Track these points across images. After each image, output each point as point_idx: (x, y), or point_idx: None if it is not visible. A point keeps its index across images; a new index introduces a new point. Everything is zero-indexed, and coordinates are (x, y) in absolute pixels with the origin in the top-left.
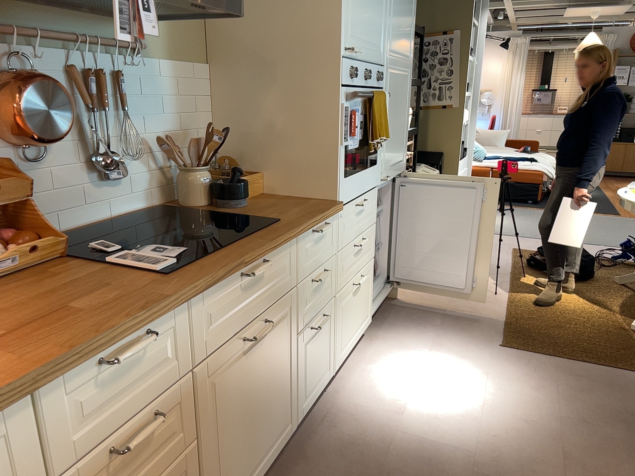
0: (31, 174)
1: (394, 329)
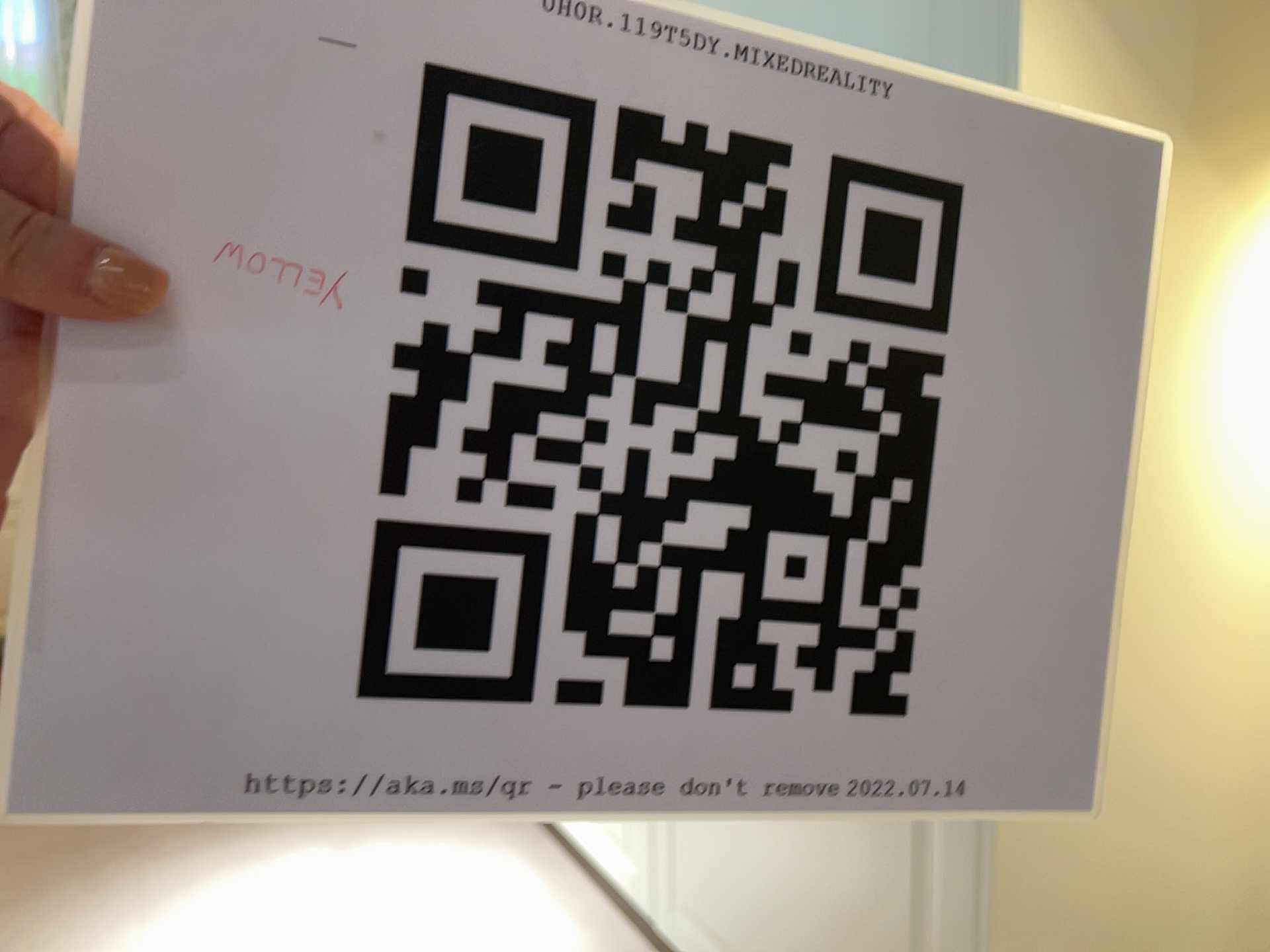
0: None
1: None
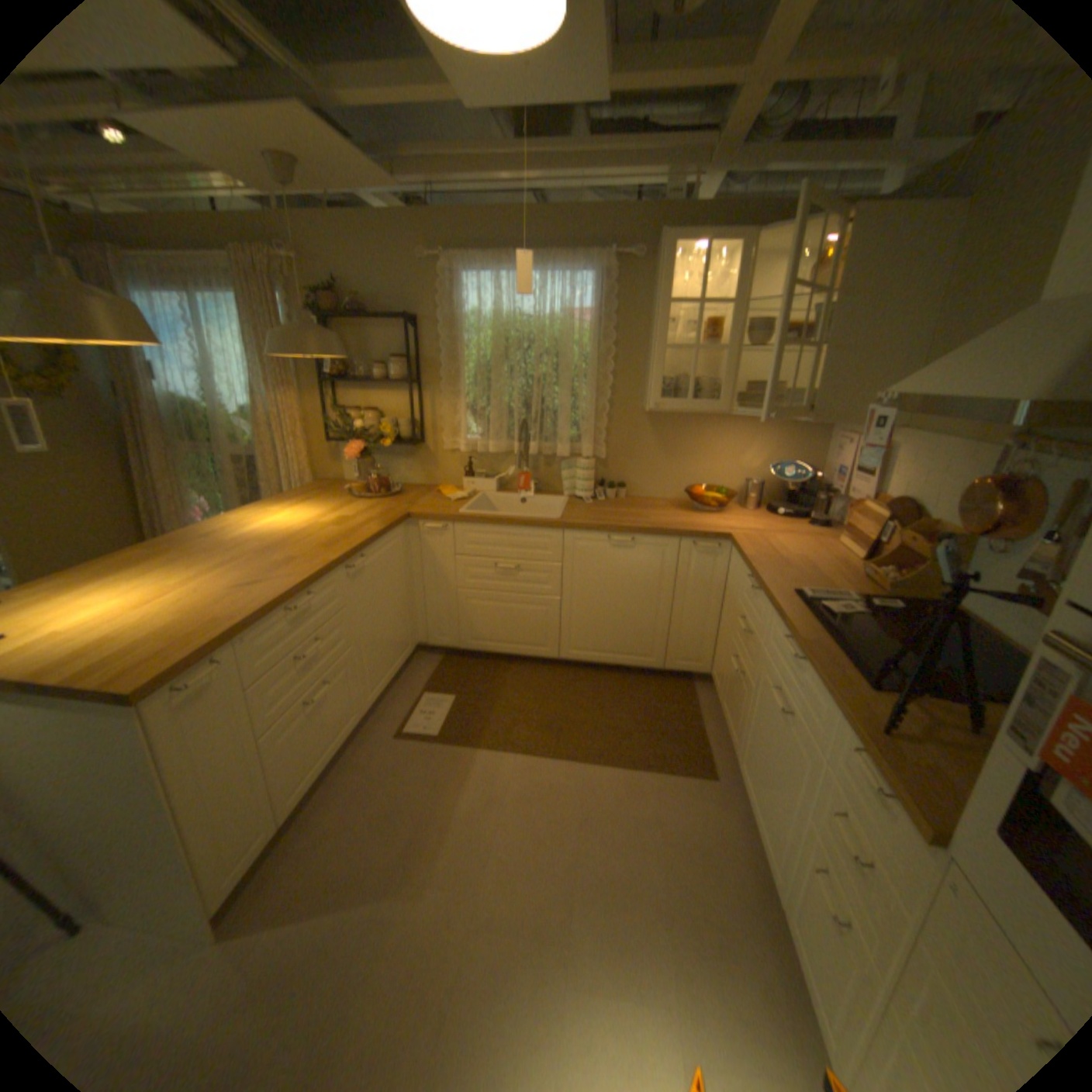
0: (996, 565)
1: None
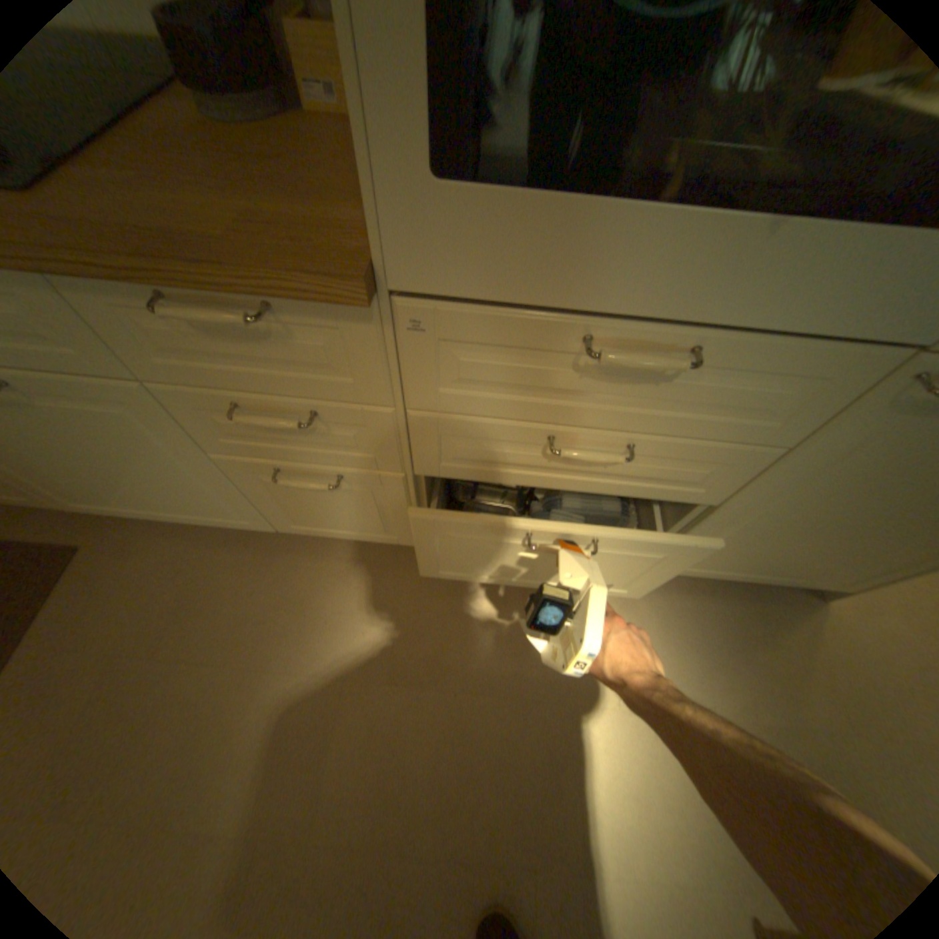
0: None
1: (680, 622)
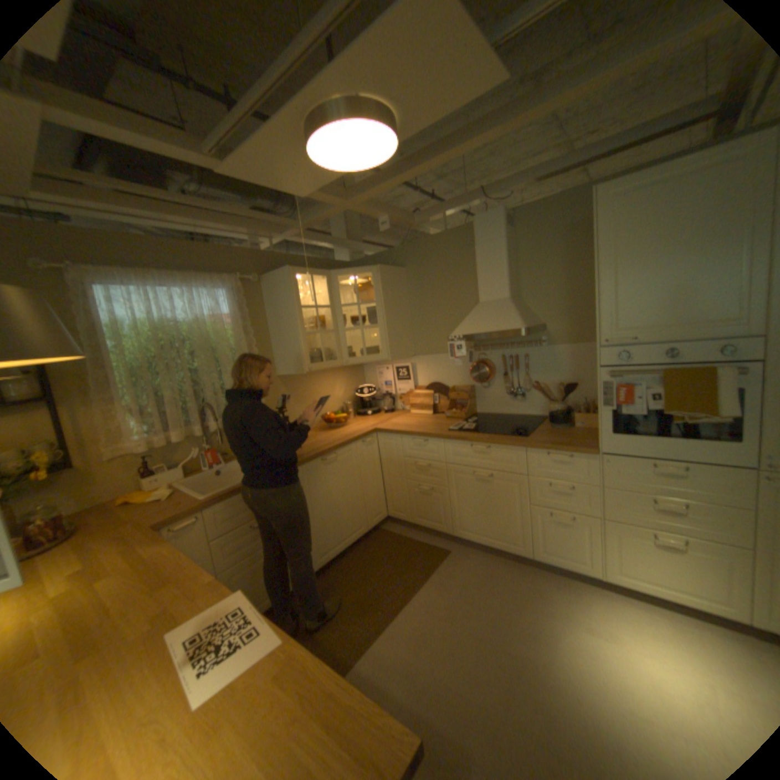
0: (485, 392)
1: None
